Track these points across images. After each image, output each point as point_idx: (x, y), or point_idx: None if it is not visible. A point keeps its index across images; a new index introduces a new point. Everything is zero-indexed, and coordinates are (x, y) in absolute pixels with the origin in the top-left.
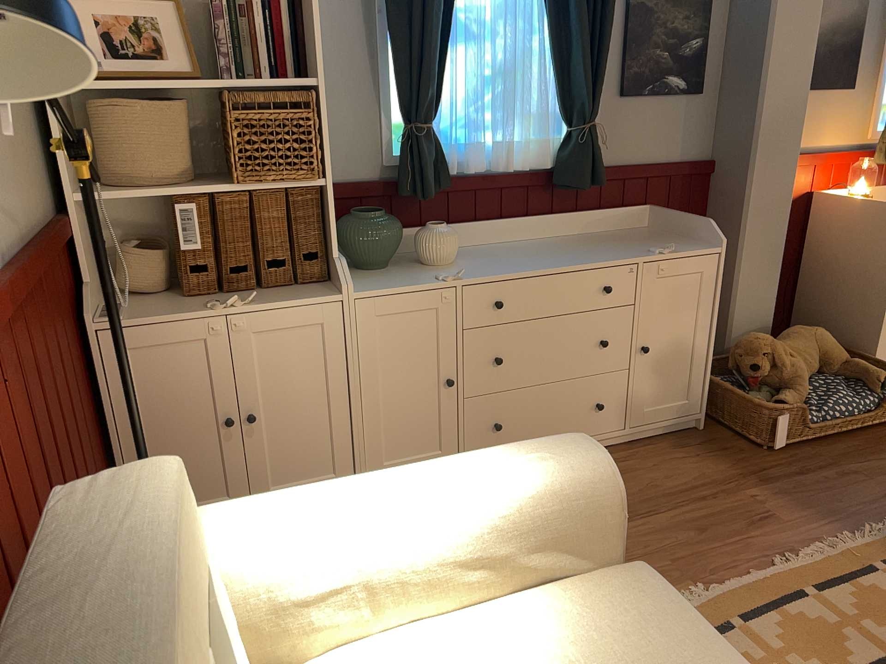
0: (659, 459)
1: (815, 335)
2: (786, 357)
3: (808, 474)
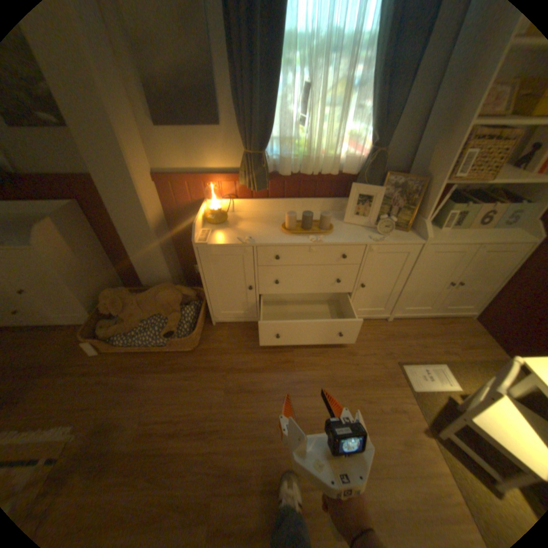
0: (49, 341)
1: (158, 294)
2: (128, 305)
3: (83, 377)
